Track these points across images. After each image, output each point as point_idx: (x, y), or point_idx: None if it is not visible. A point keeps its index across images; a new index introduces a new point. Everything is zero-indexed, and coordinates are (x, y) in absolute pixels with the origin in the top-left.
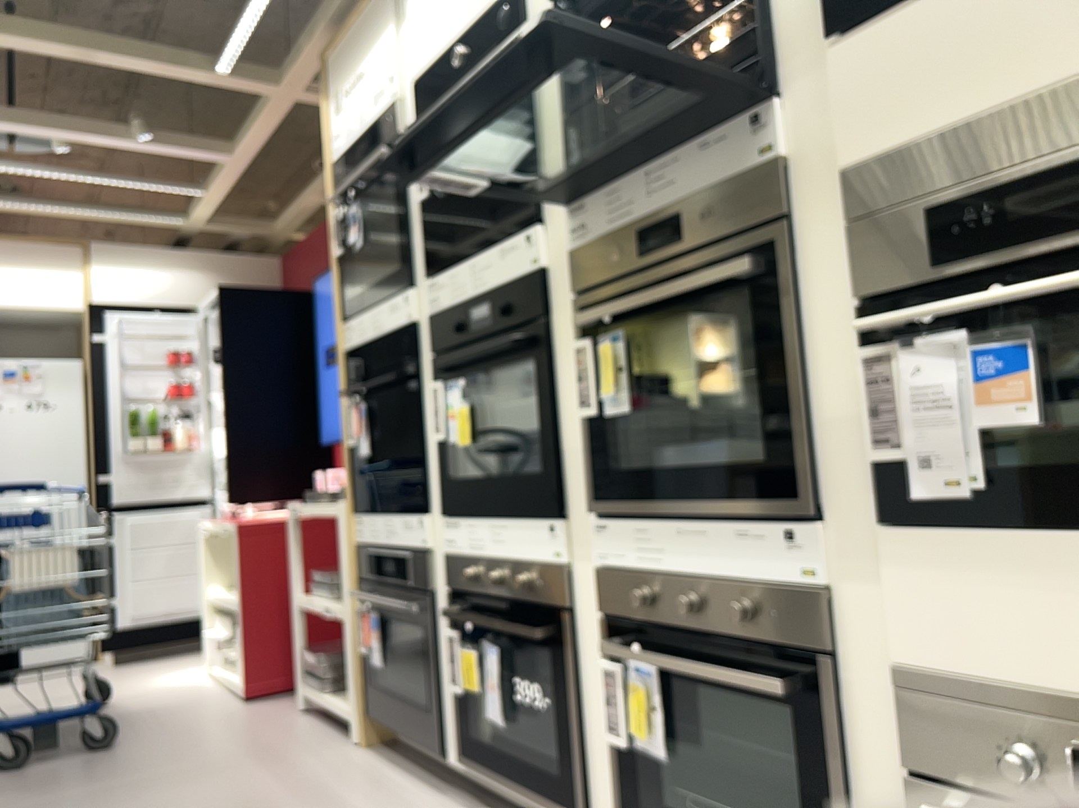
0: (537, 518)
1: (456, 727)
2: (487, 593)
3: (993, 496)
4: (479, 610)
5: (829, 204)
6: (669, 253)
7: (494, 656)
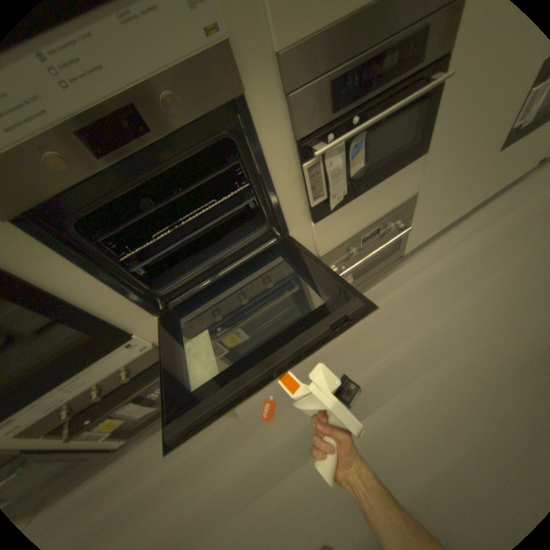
0: (105, 354)
1: (108, 442)
2: (86, 406)
3: (345, 196)
4: (85, 414)
5: (265, 81)
6: (133, 145)
7: (124, 409)
